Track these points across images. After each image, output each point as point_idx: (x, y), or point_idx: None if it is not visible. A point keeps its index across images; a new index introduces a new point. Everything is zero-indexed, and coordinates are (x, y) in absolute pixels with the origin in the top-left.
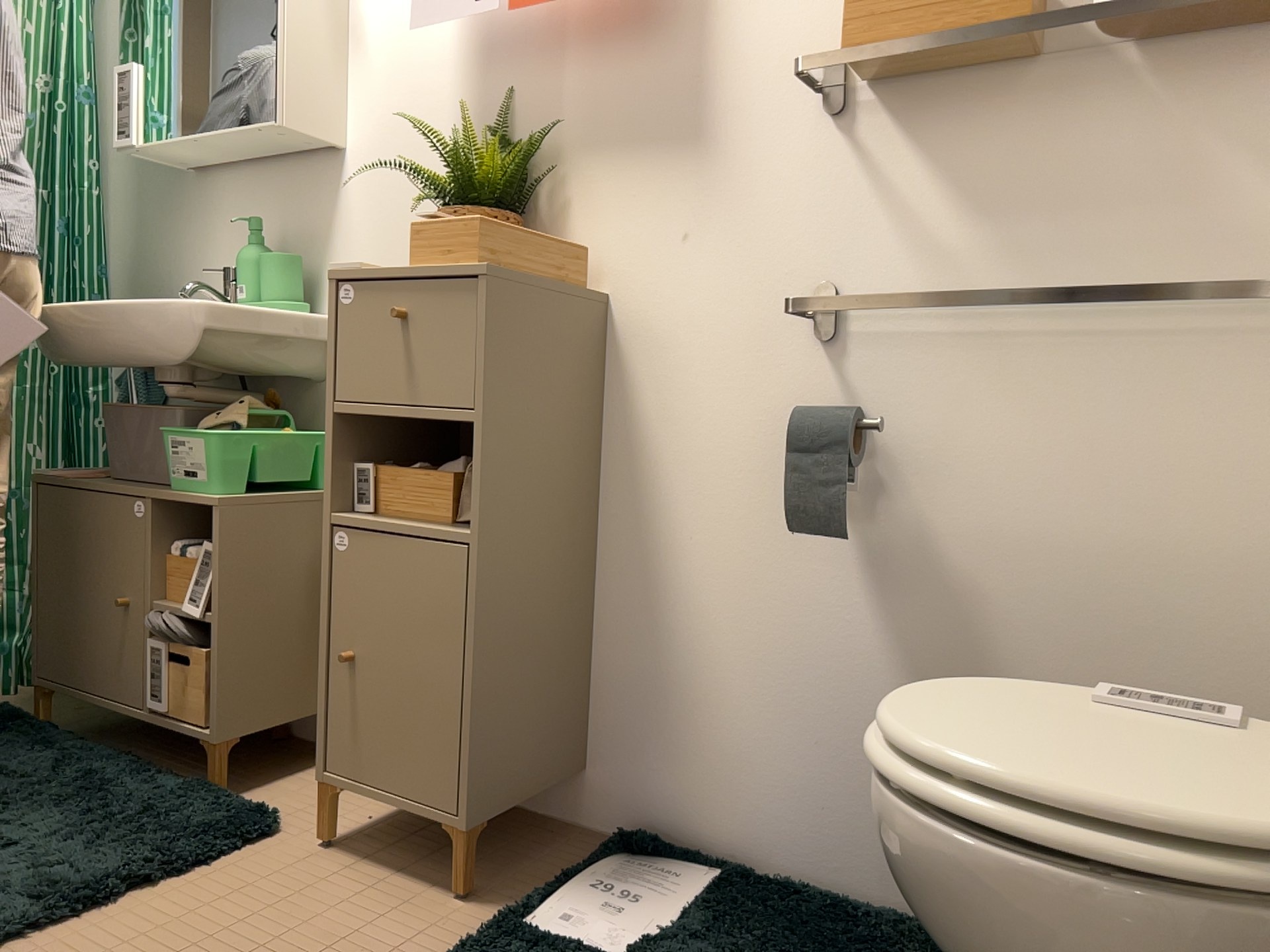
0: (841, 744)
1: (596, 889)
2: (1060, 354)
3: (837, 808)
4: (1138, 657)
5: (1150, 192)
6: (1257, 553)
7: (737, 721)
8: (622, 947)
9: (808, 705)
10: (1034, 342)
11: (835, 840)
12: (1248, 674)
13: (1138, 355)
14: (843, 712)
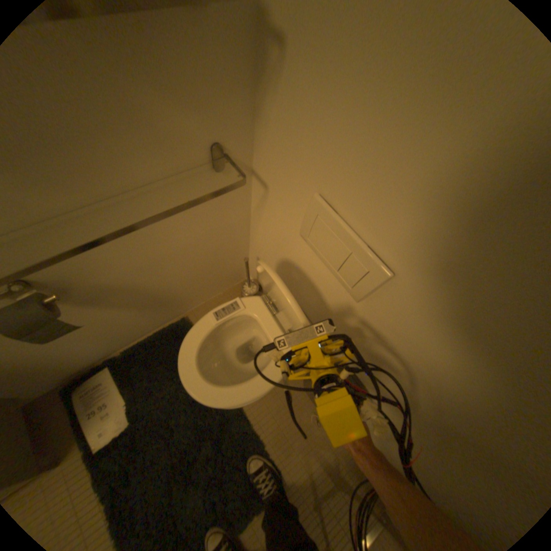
0: (116, 329)
1: (92, 421)
2: (116, 213)
3: (126, 334)
4: (190, 265)
5: (115, 119)
6: (212, 232)
7: (71, 353)
8: (124, 423)
9: (96, 334)
10: (99, 215)
11: (130, 337)
12: (216, 253)
13: (152, 199)
14: (110, 326)
